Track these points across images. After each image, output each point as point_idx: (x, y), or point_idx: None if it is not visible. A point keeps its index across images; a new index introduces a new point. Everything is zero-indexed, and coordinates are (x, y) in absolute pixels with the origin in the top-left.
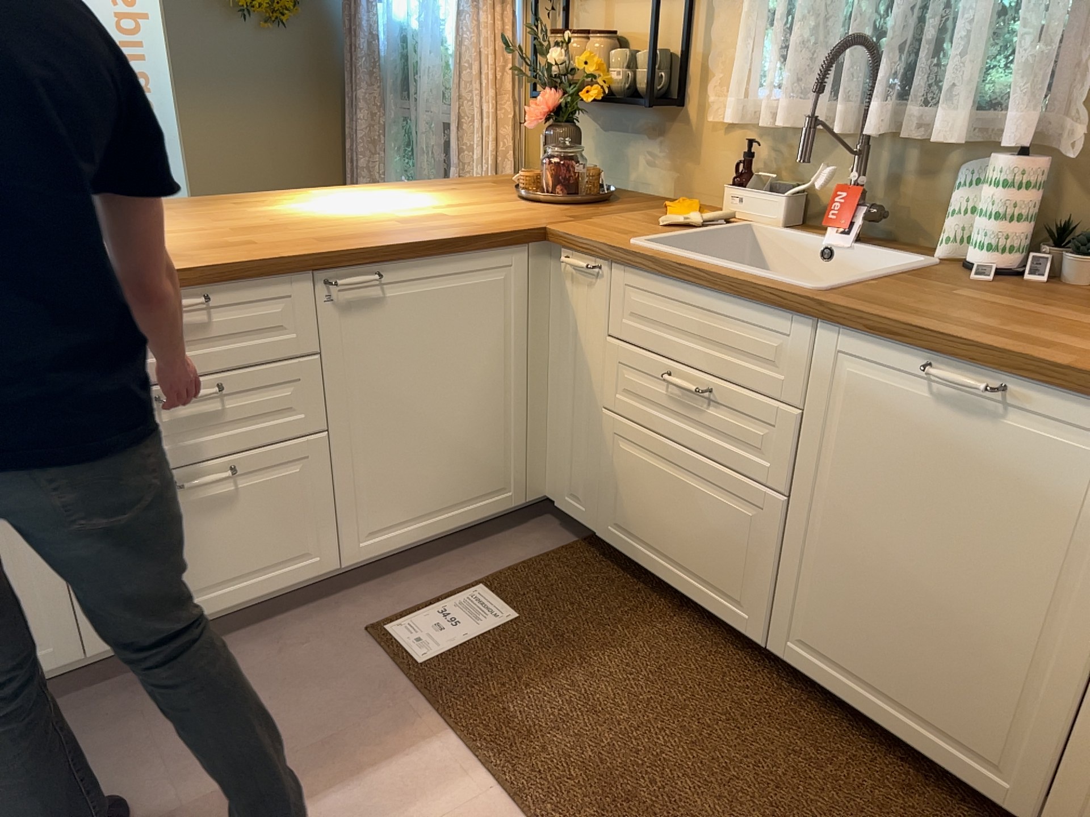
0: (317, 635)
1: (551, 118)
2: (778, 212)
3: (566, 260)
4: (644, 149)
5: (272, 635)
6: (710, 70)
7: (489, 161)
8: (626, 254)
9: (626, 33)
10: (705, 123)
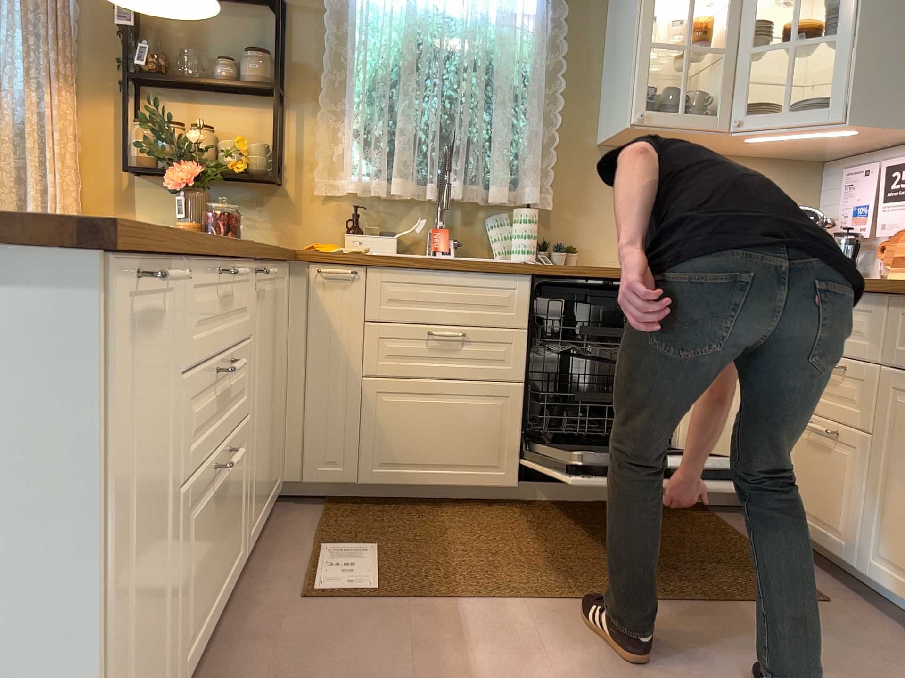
0: (272, 622)
1: (193, 183)
2: (393, 246)
3: (327, 270)
4: (245, 215)
5: (238, 643)
6: (307, 160)
7: None
8: (384, 258)
9: (219, 130)
10: (306, 195)
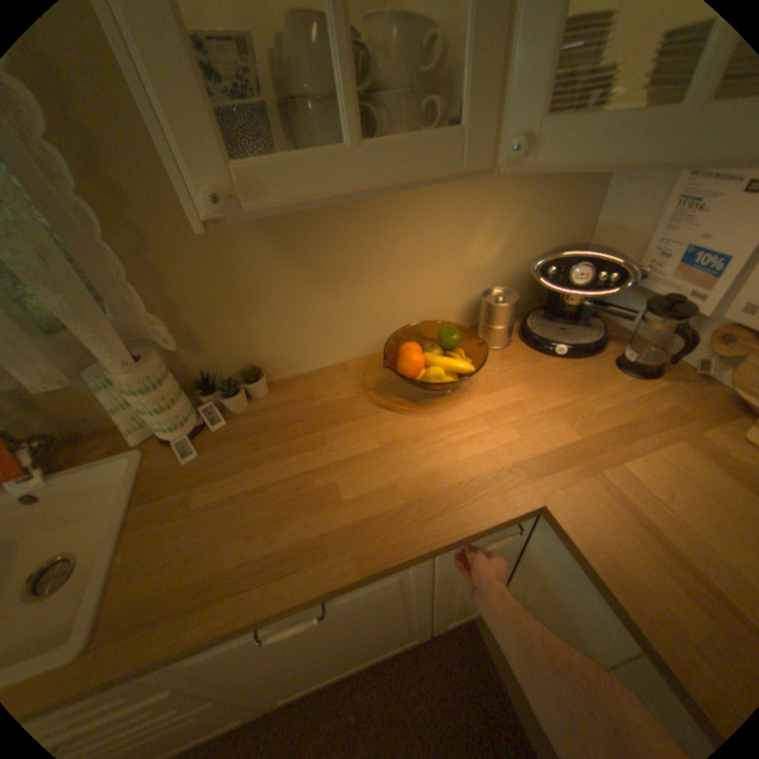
0: None
1: None
2: None
3: None
4: None
5: None
6: None
7: None
8: None
9: None
10: None
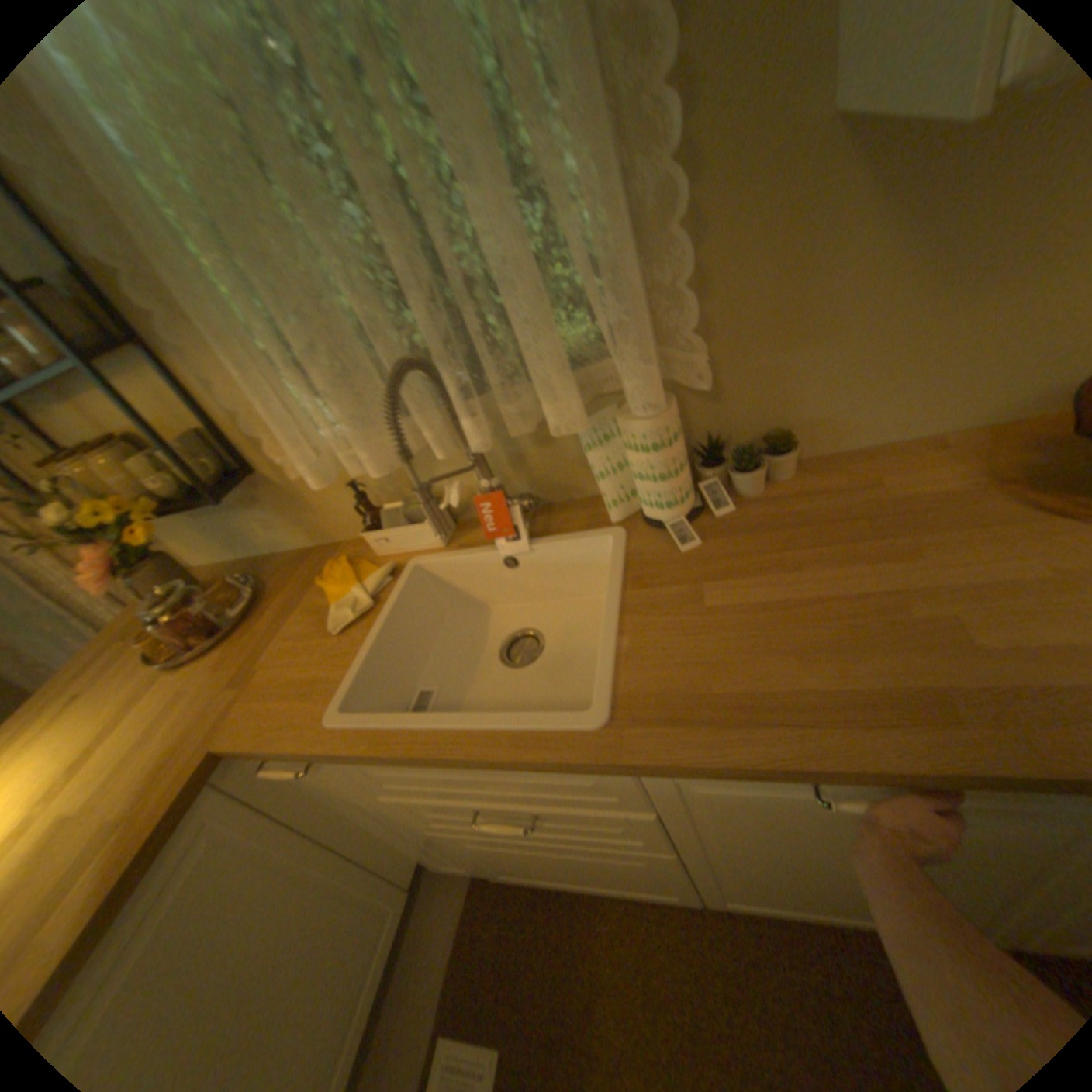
0: None
1: (110, 569)
2: (431, 535)
3: (263, 778)
4: (247, 517)
5: None
6: (246, 426)
7: (97, 601)
8: (329, 758)
9: (120, 423)
10: (287, 475)
